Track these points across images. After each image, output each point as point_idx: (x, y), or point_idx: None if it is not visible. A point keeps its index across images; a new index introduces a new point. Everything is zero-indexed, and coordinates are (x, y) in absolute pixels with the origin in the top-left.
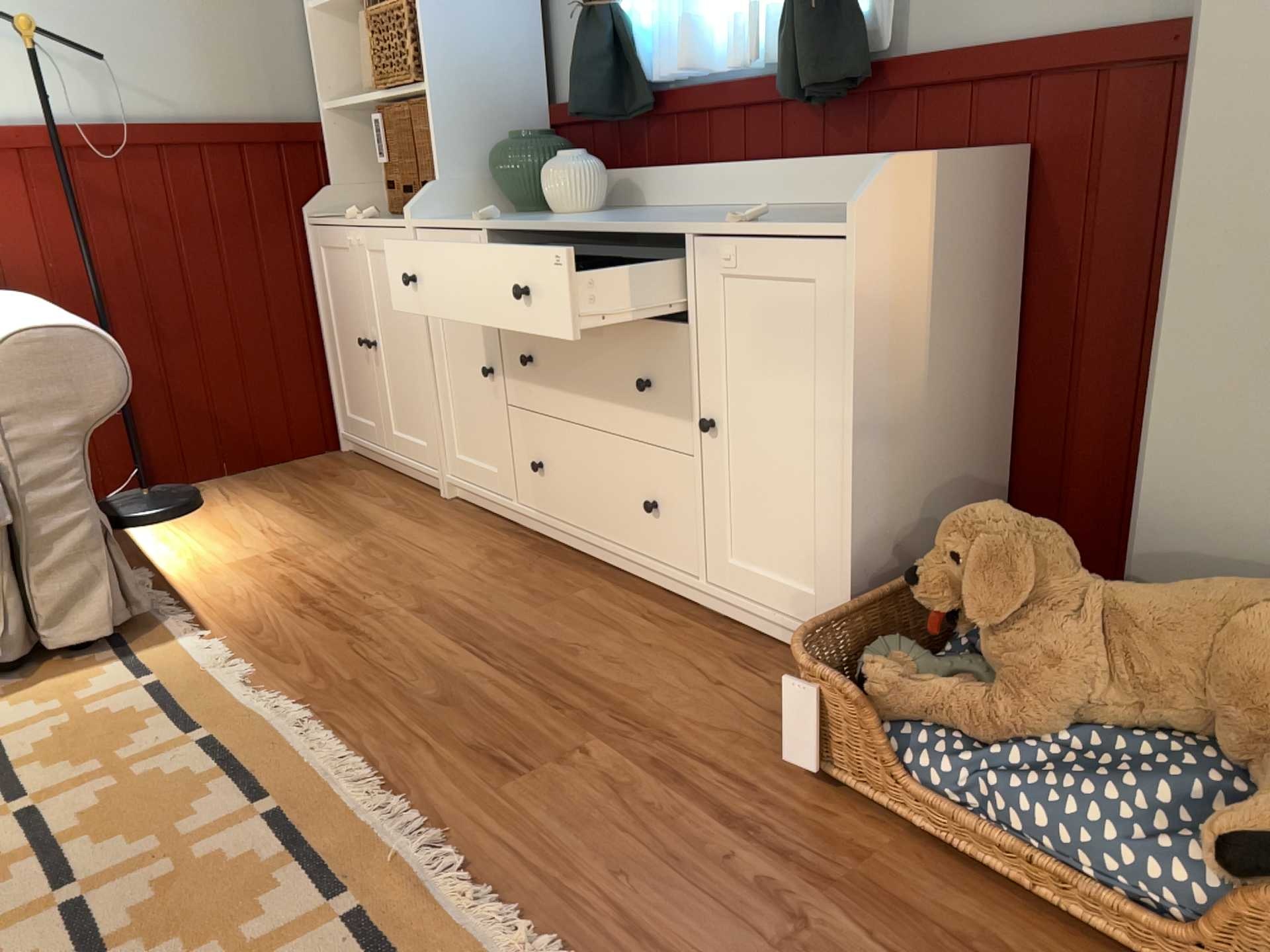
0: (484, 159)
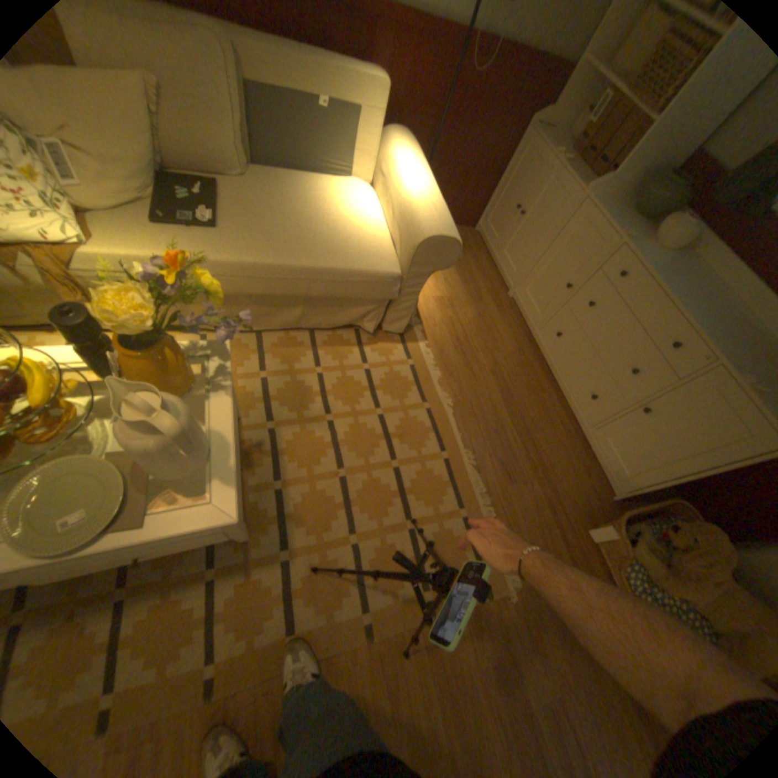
0: (644, 170)
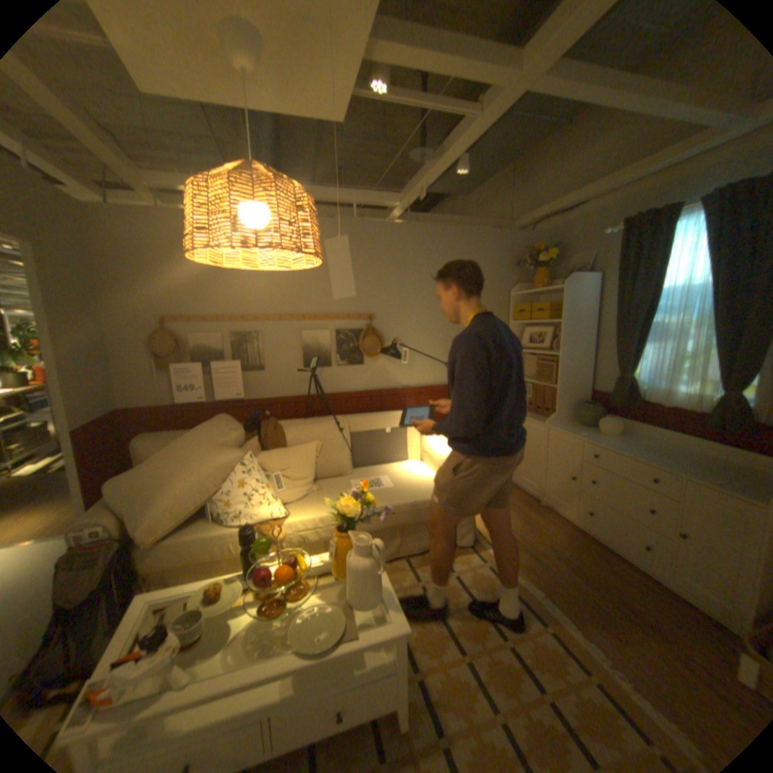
0: (570, 406)
